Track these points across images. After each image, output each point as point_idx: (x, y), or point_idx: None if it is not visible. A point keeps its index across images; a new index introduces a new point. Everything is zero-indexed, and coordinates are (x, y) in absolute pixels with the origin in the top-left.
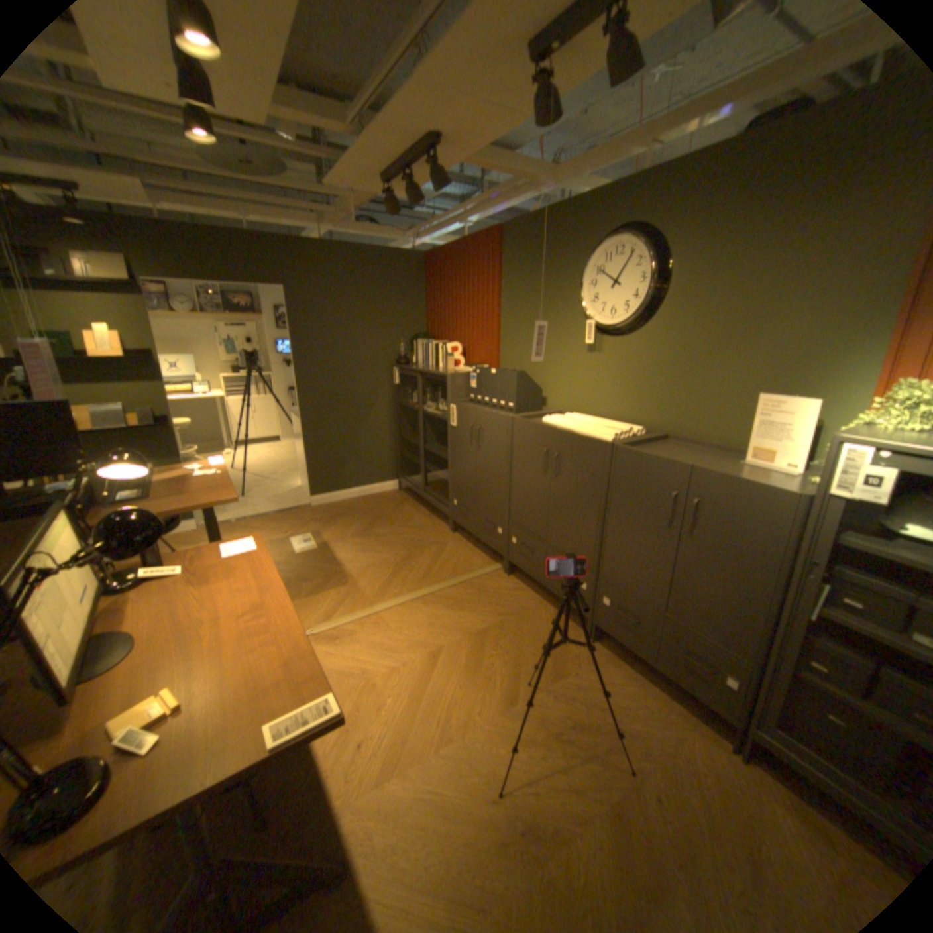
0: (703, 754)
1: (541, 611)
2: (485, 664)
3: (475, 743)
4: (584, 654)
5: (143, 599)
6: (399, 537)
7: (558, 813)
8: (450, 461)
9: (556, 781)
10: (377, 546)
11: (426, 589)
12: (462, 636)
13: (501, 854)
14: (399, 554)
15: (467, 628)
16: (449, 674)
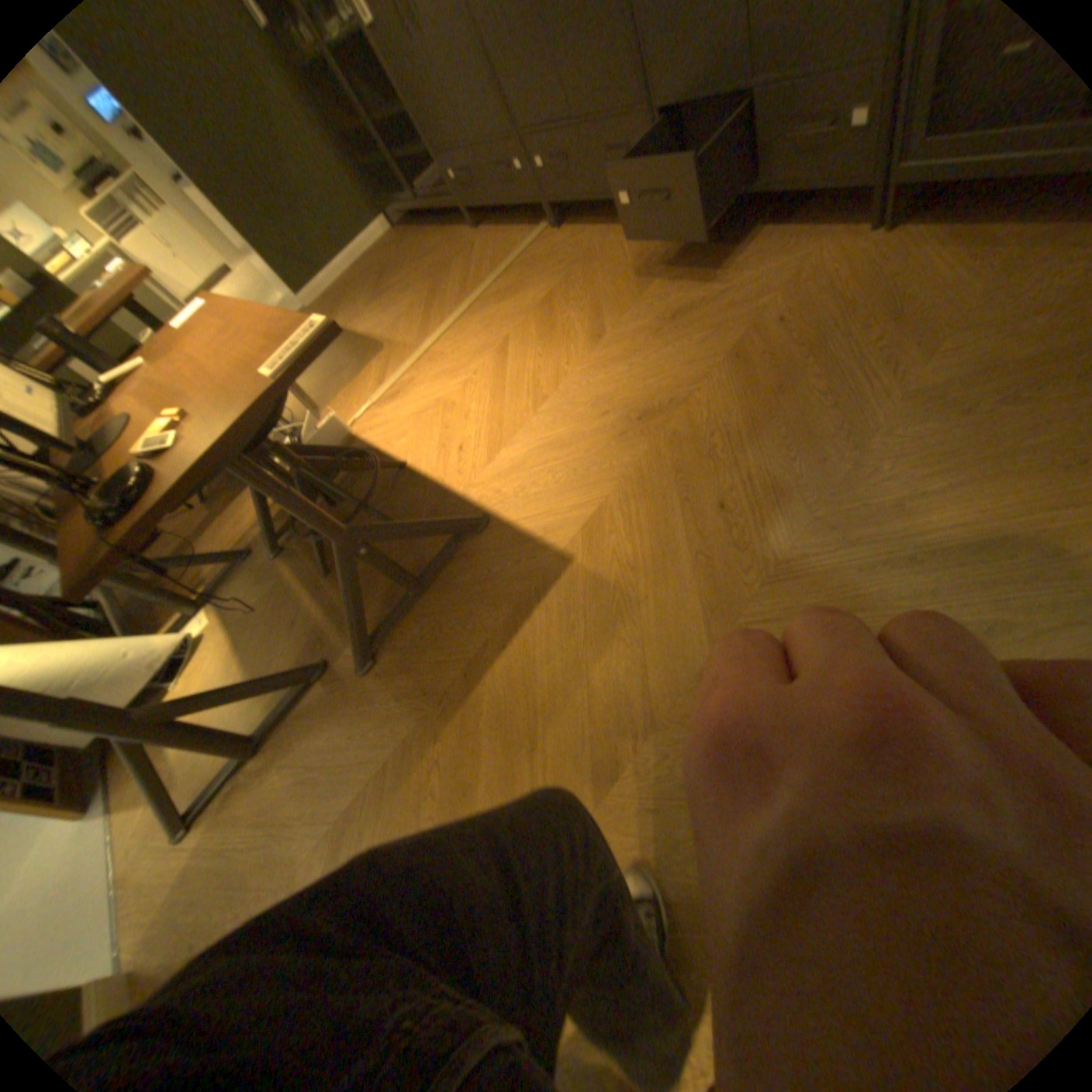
0: (833, 253)
1: (608, 239)
2: (558, 323)
3: (570, 387)
4: (671, 247)
5: (121, 397)
6: (415, 274)
7: (670, 387)
8: (407, 109)
9: (662, 367)
10: (395, 297)
11: (467, 299)
12: (524, 315)
13: (620, 442)
14: (423, 289)
15: (527, 306)
16: (523, 353)
